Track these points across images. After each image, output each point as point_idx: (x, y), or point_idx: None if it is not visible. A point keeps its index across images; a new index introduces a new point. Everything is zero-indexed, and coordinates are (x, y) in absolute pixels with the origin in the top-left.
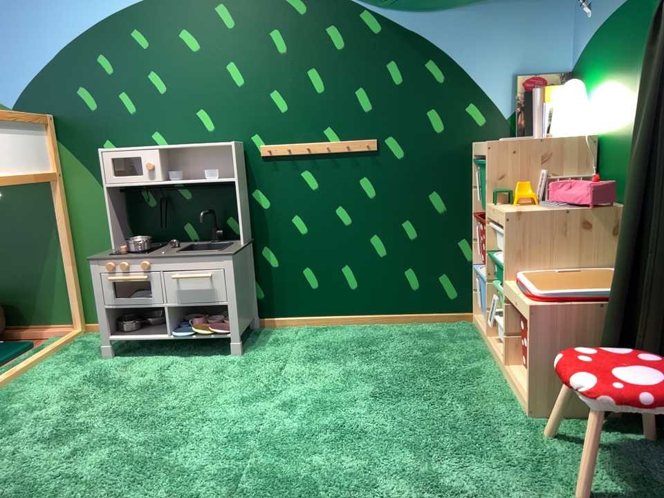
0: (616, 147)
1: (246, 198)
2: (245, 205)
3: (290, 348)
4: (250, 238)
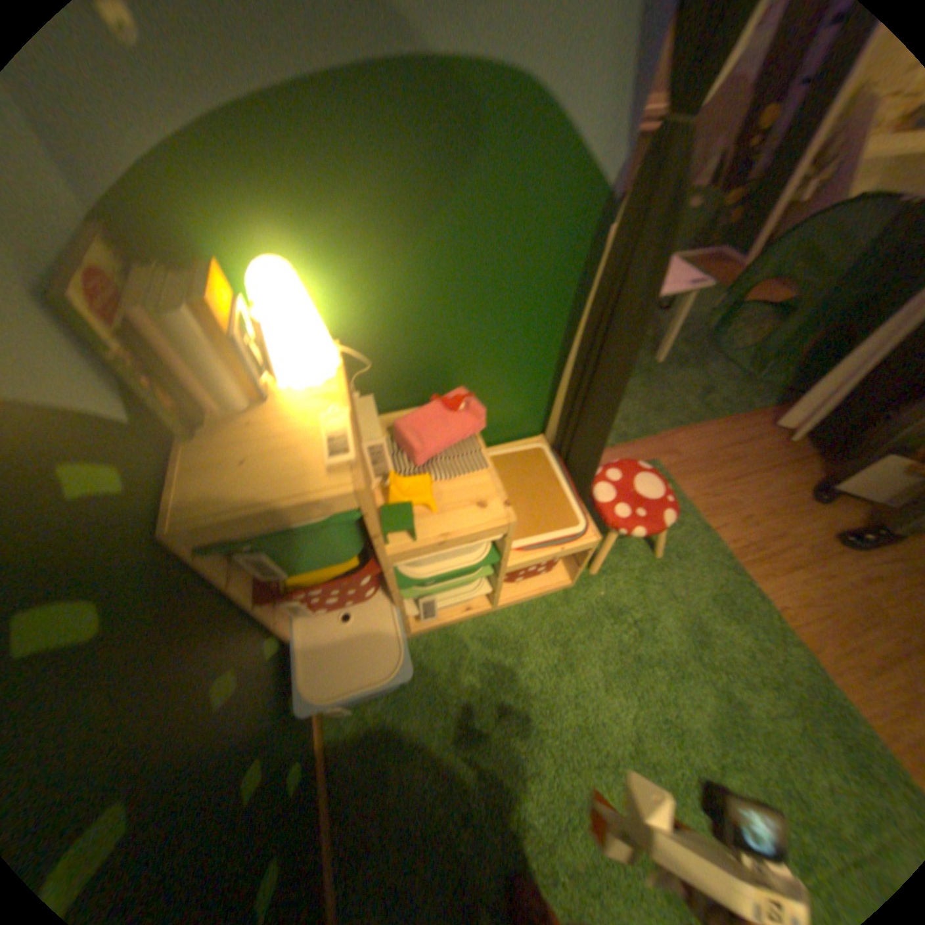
0: (400, 343)
1: None
2: None
3: None
4: None
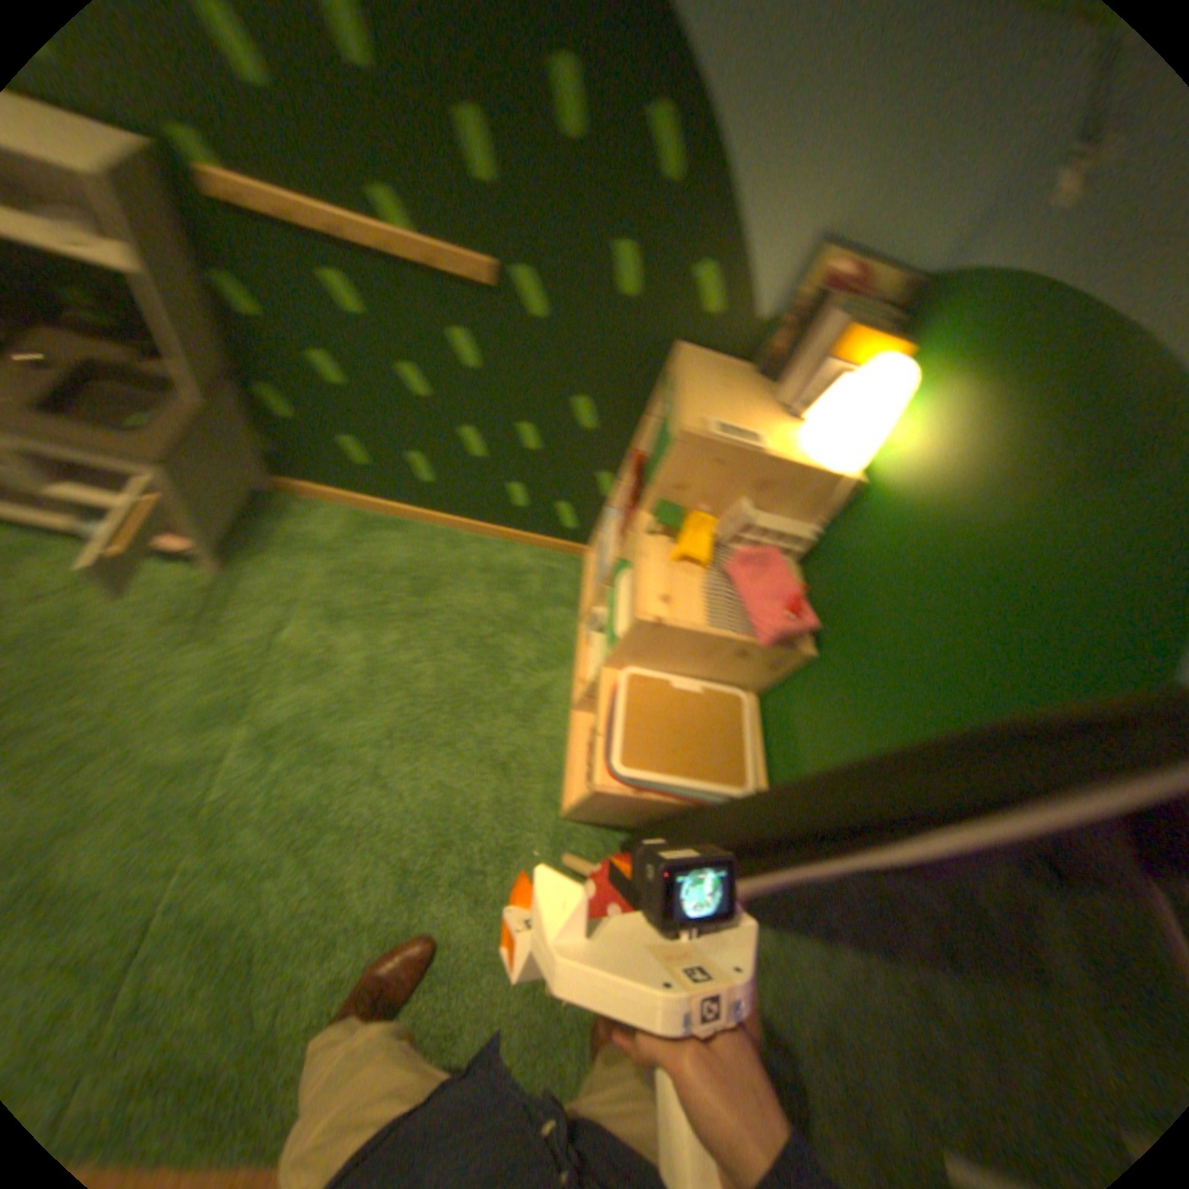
0: (867, 549)
1: (189, 285)
2: (188, 299)
3: (304, 569)
4: (217, 364)
